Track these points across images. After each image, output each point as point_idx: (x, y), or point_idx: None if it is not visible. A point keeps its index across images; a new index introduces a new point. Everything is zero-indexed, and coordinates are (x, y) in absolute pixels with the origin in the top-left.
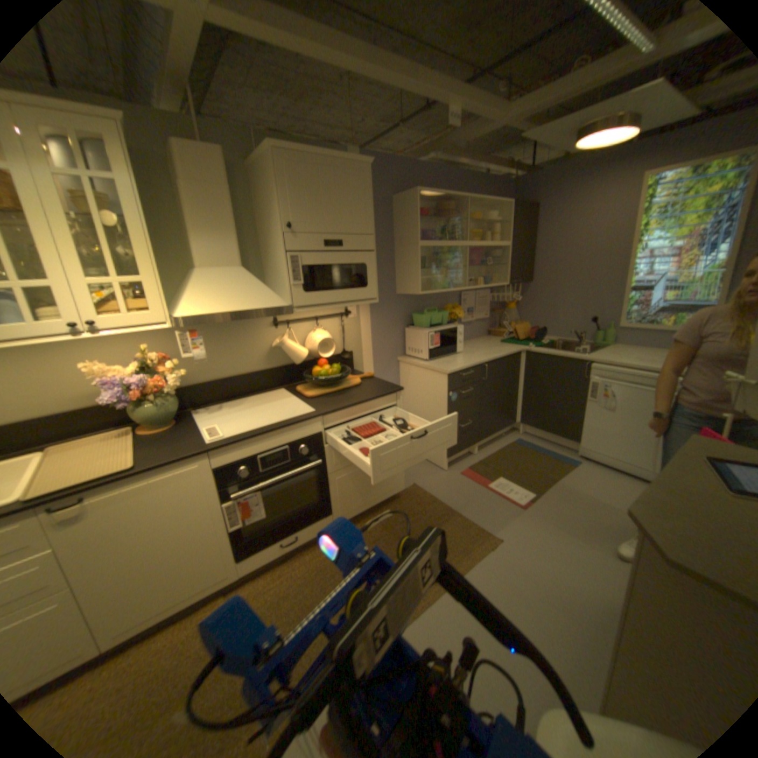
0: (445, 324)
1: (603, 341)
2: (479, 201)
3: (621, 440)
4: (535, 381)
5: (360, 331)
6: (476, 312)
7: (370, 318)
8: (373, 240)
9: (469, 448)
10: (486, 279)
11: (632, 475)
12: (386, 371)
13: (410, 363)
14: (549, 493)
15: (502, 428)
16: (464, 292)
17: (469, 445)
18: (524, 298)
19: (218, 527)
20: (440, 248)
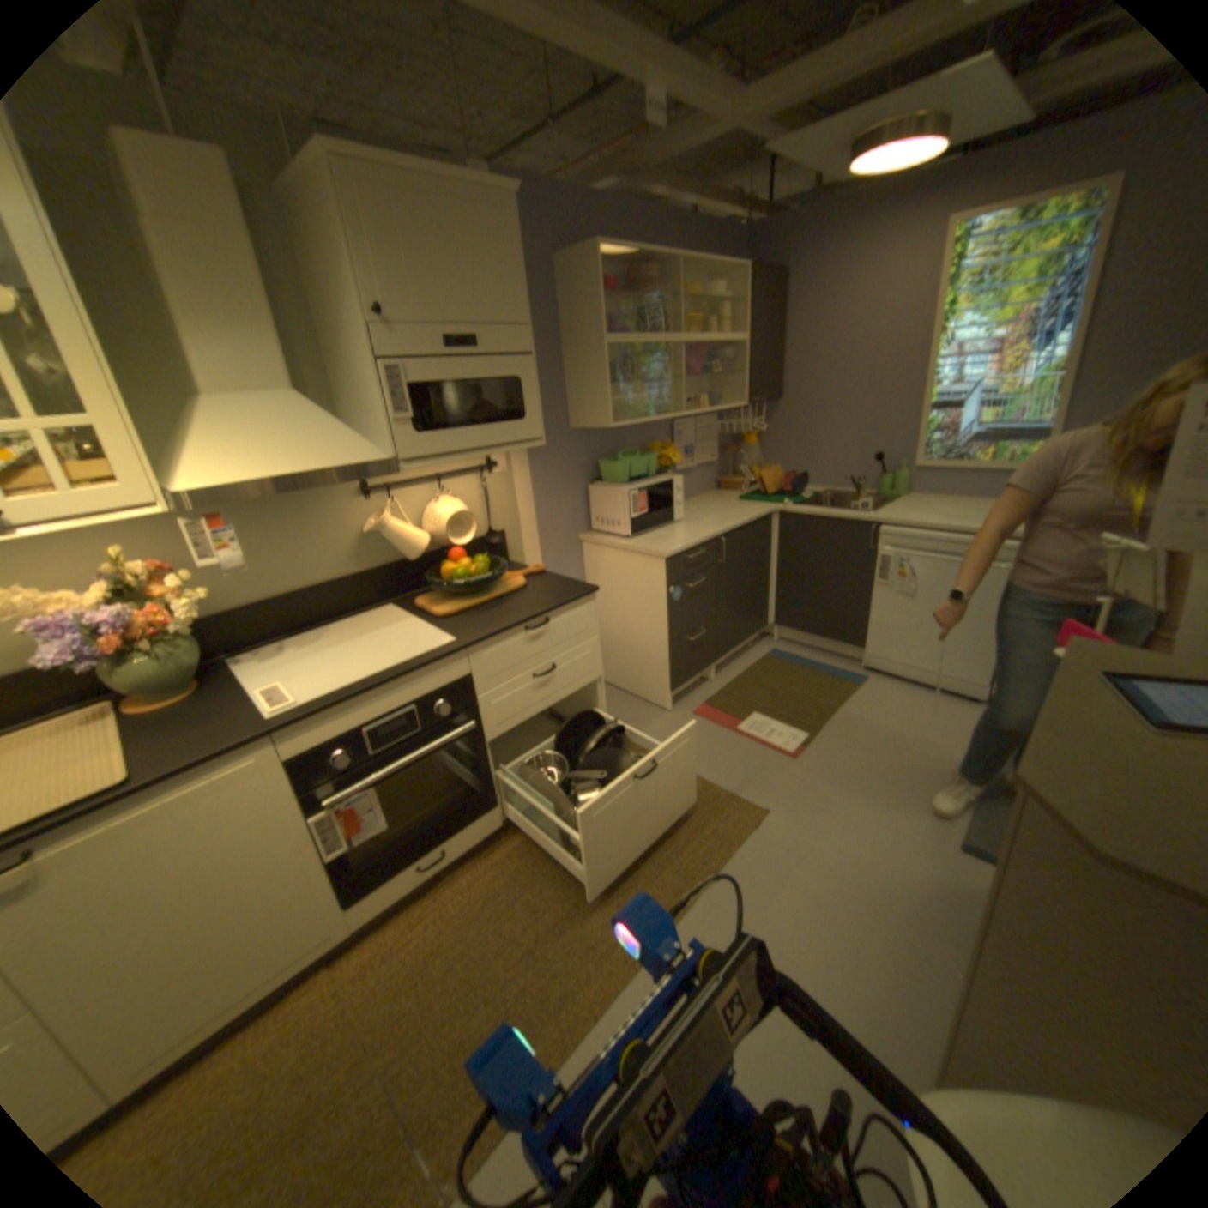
0: (653, 475)
1: (890, 491)
2: (697, 265)
3: (924, 639)
4: (795, 560)
5: (514, 496)
6: (698, 452)
7: (529, 471)
8: (528, 334)
9: (702, 672)
10: (711, 397)
11: (940, 689)
12: (563, 560)
13: (601, 543)
14: (827, 729)
15: (749, 636)
16: (678, 420)
17: (702, 668)
18: (769, 426)
19: (303, 860)
20: (637, 346)
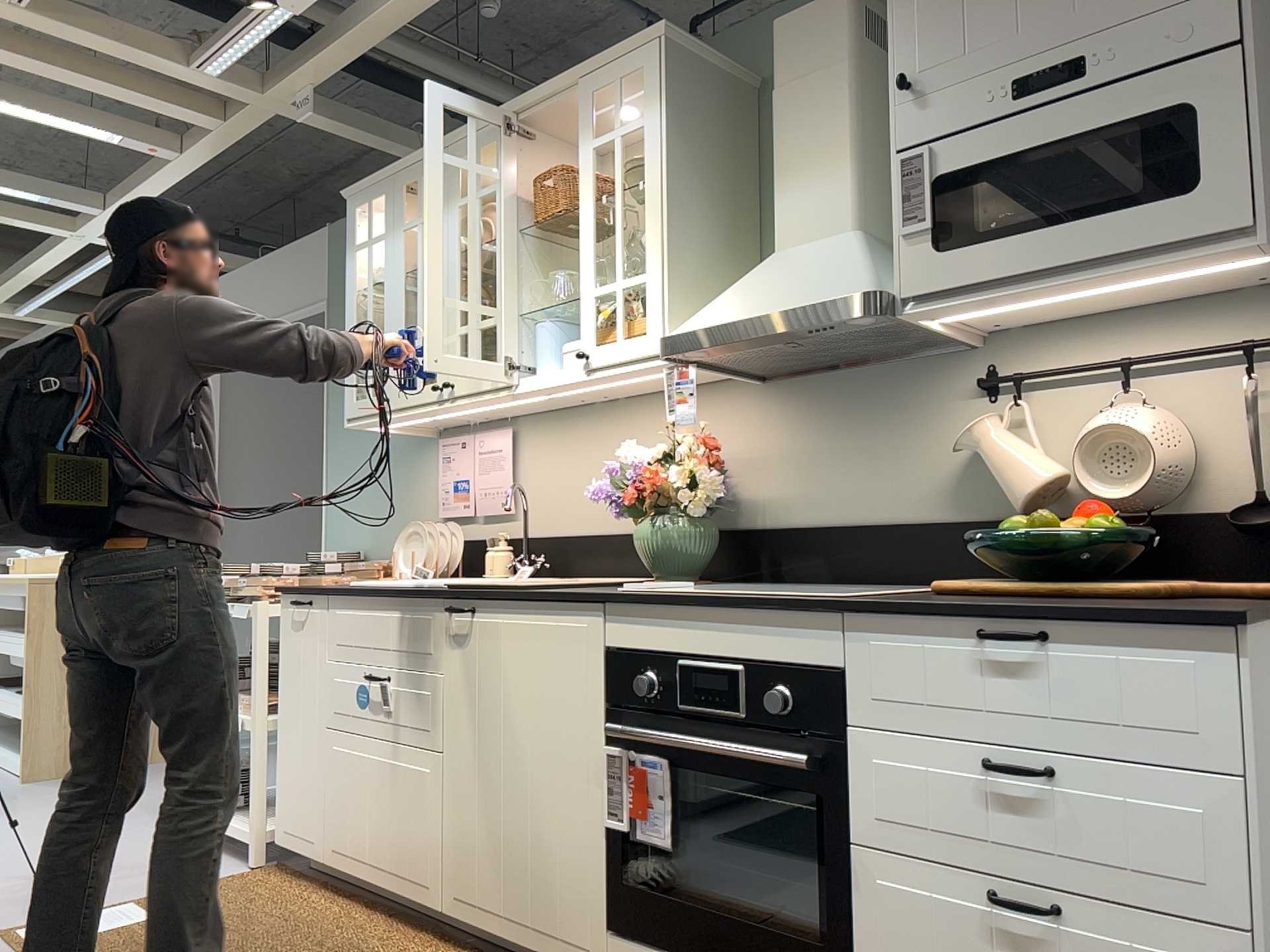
0: None
1: None
2: None
3: None
4: None
5: None
6: None
7: None
8: (1226, 1)
9: None
10: None
11: None
12: None
13: None
14: None
15: None
16: None
17: None
18: None
19: (593, 797)
20: None
